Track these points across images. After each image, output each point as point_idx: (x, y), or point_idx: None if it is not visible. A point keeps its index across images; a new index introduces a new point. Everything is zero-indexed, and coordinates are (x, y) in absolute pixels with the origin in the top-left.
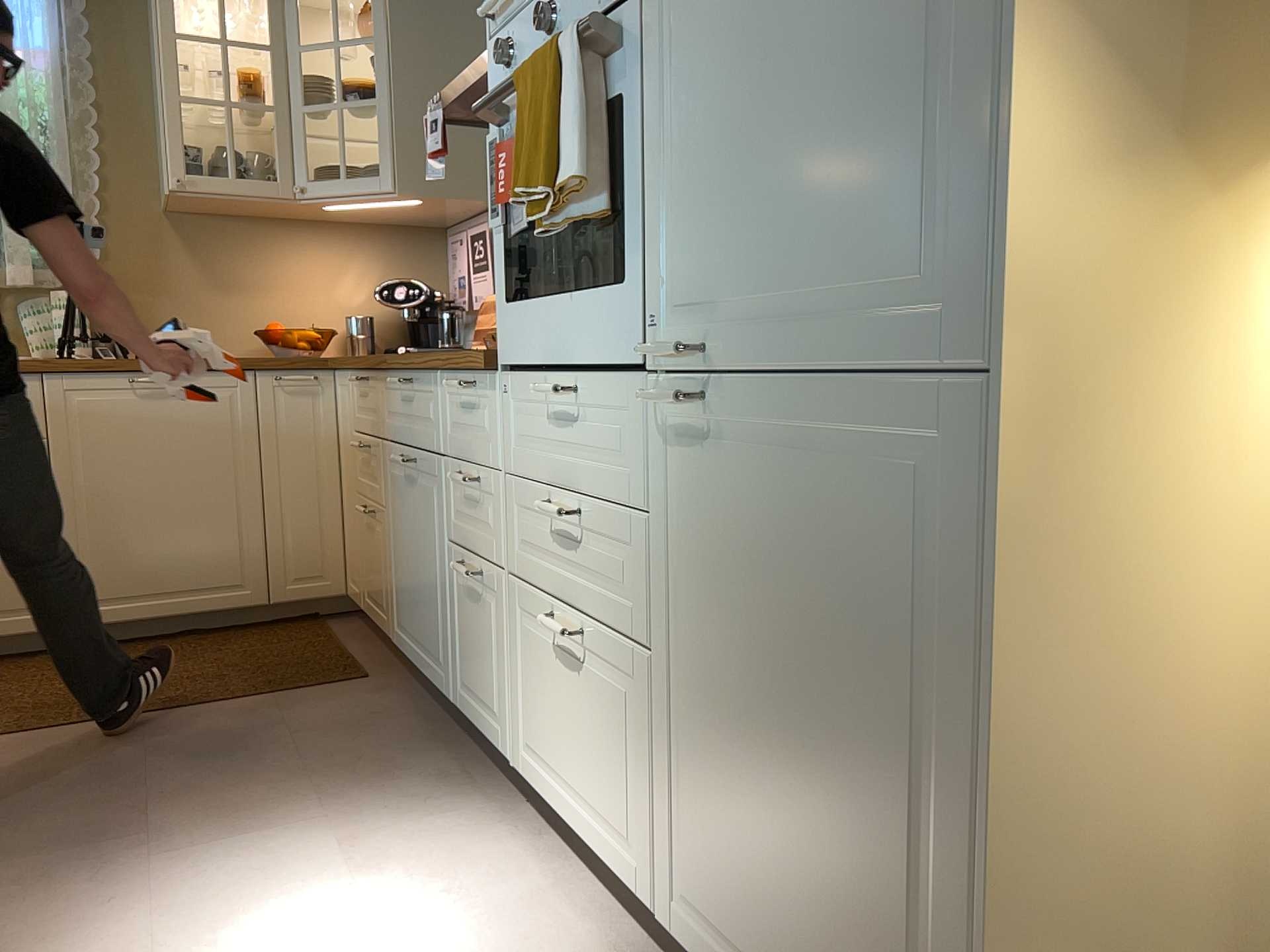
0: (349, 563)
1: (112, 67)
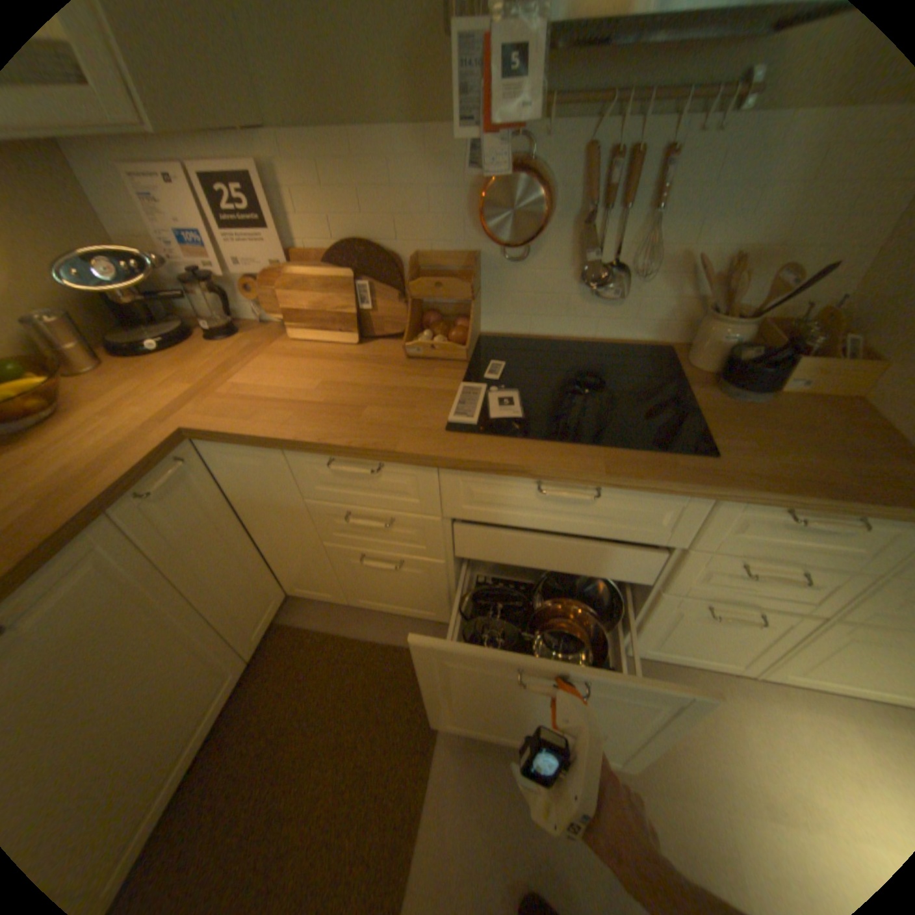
0: (294, 579)
1: None
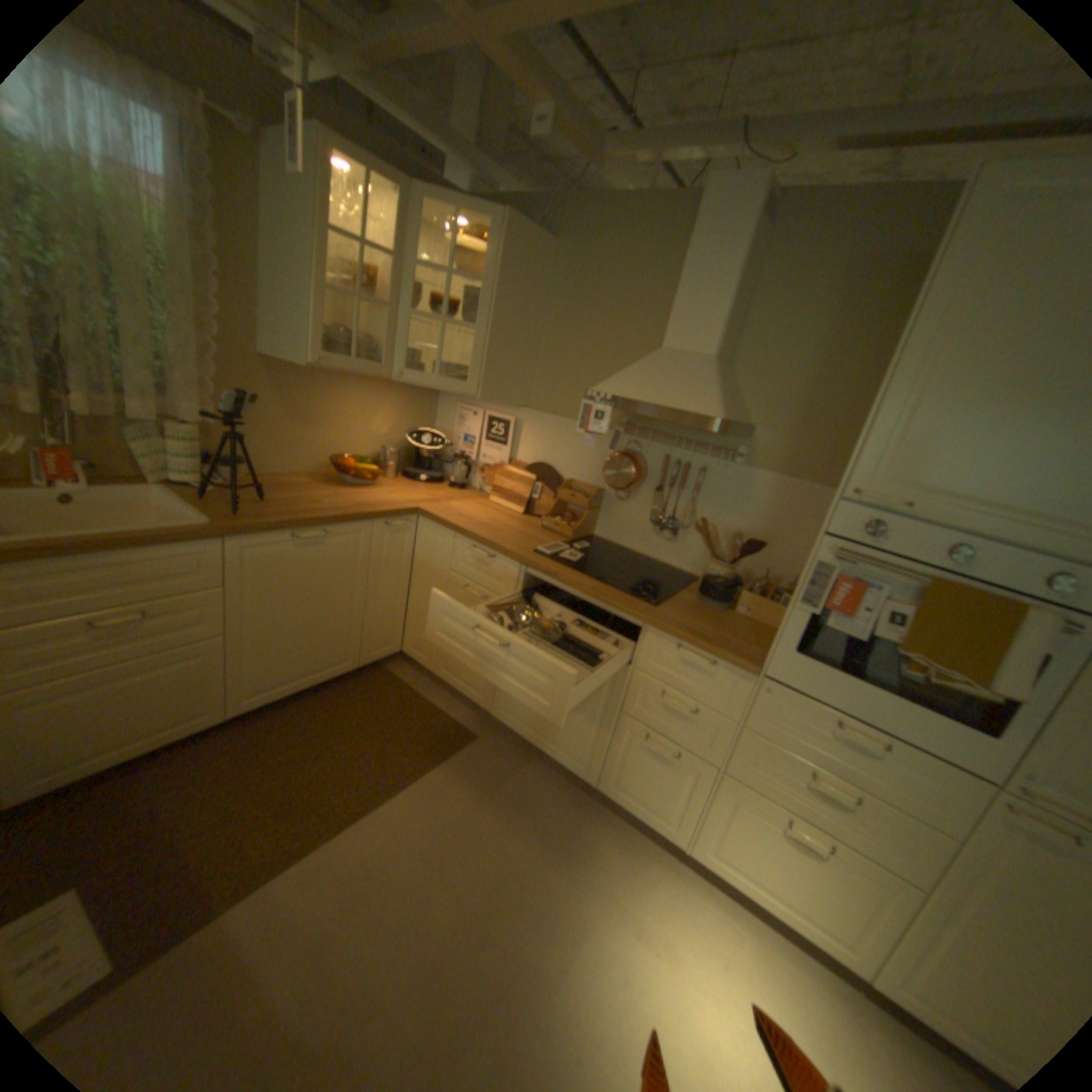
0: (413, 638)
1: (221, 215)
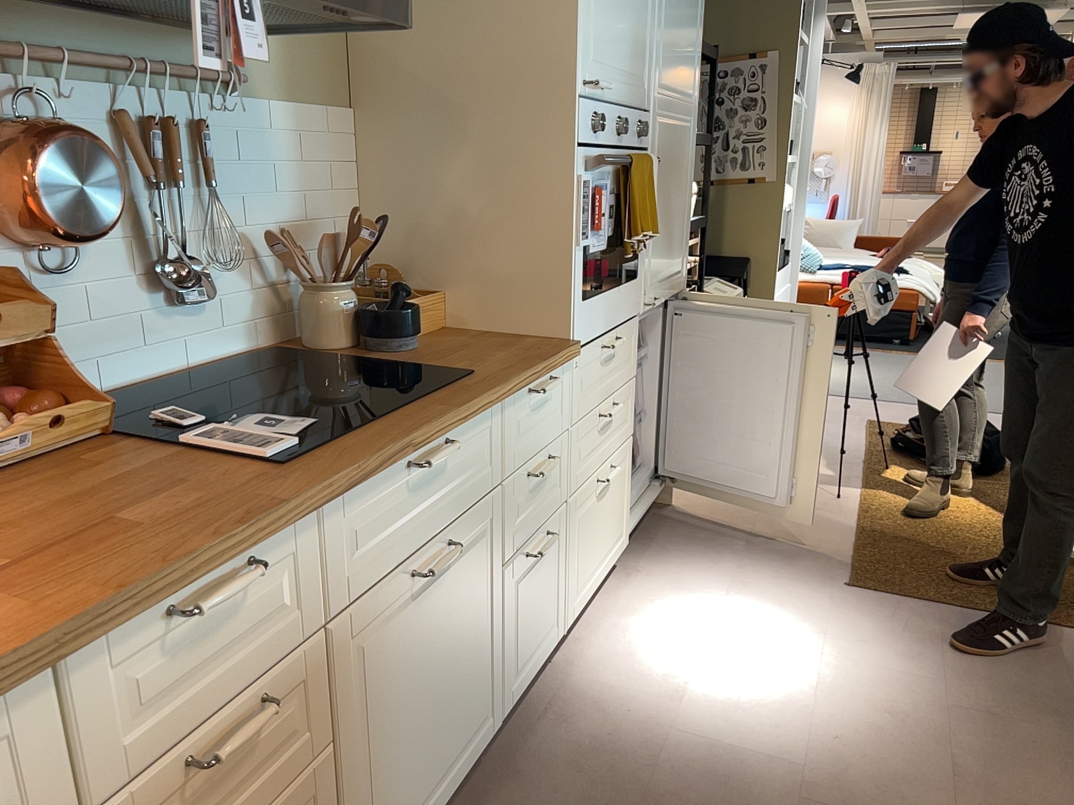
0: None
1: None
